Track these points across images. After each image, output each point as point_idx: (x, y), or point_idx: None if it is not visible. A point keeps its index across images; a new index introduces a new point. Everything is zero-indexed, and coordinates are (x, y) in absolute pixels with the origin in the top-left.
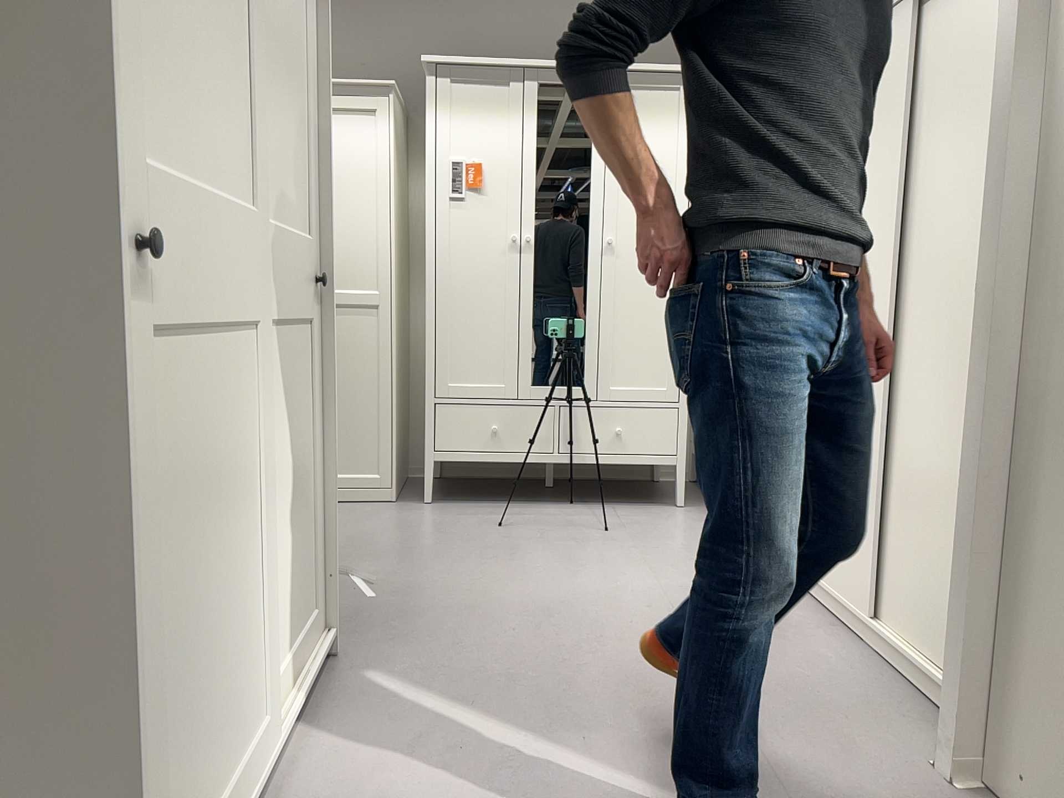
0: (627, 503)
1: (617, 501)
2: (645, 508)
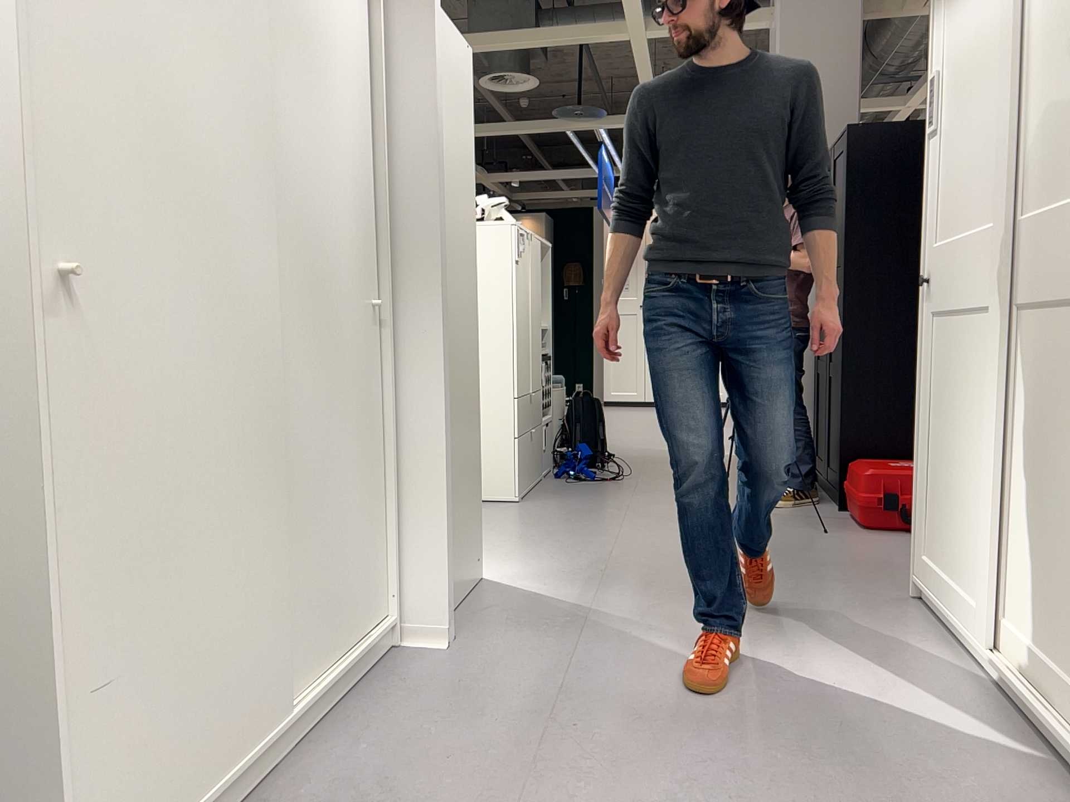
0: None
1: None
2: None
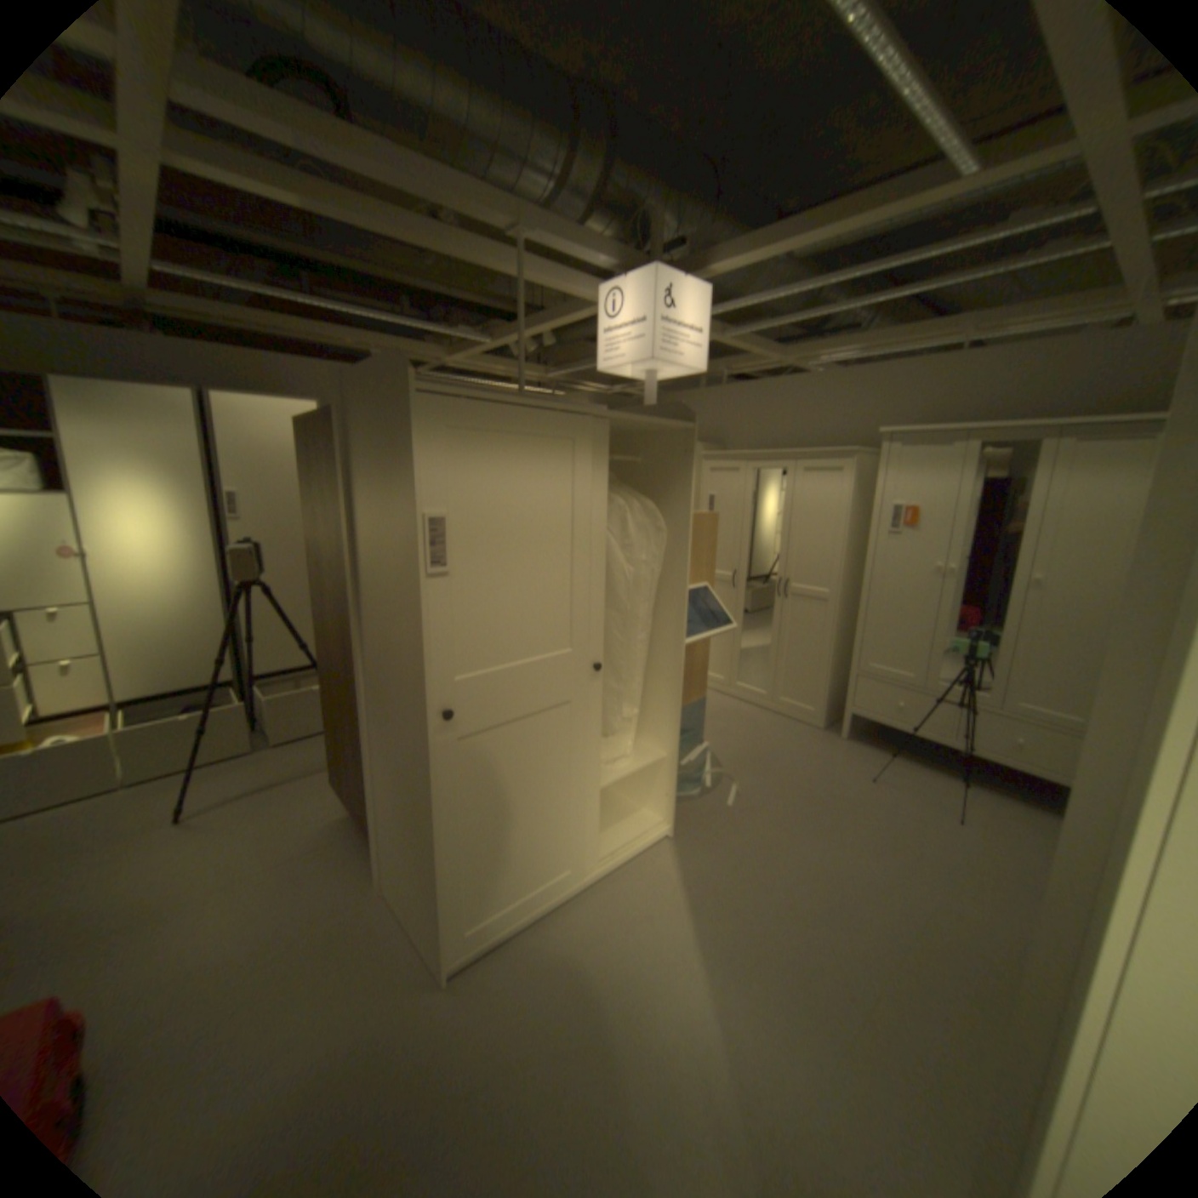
0: (1025, 802)
1: (1015, 796)
2: (1038, 814)
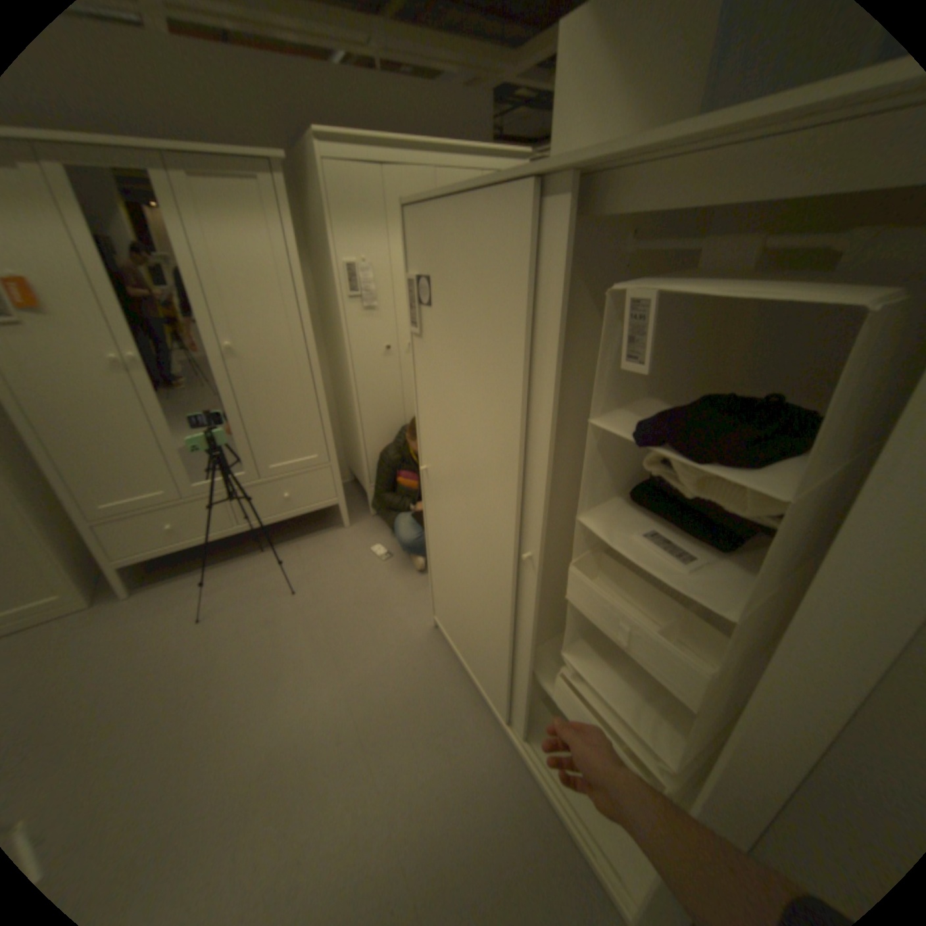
0: (305, 533)
1: (297, 533)
2: (319, 537)
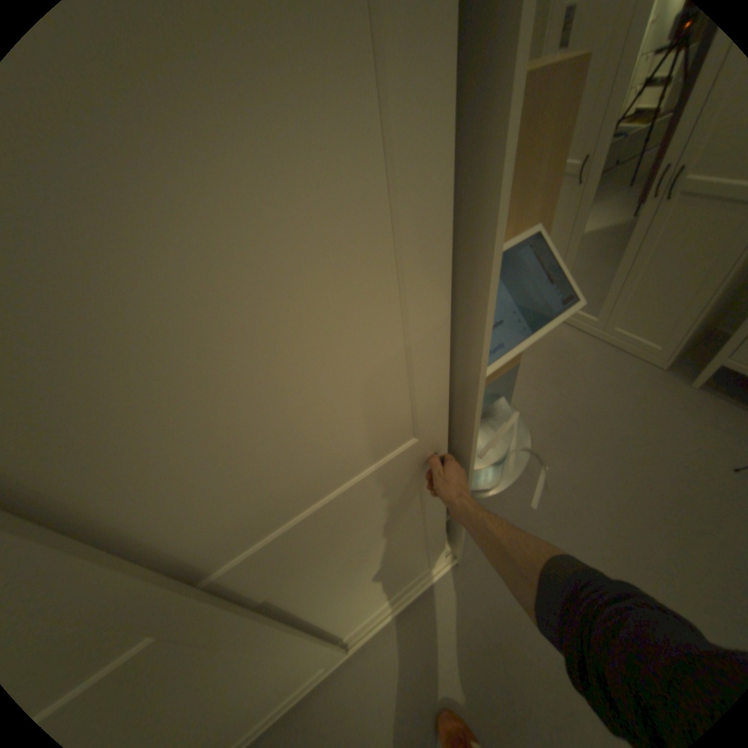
0: None
1: None
2: None
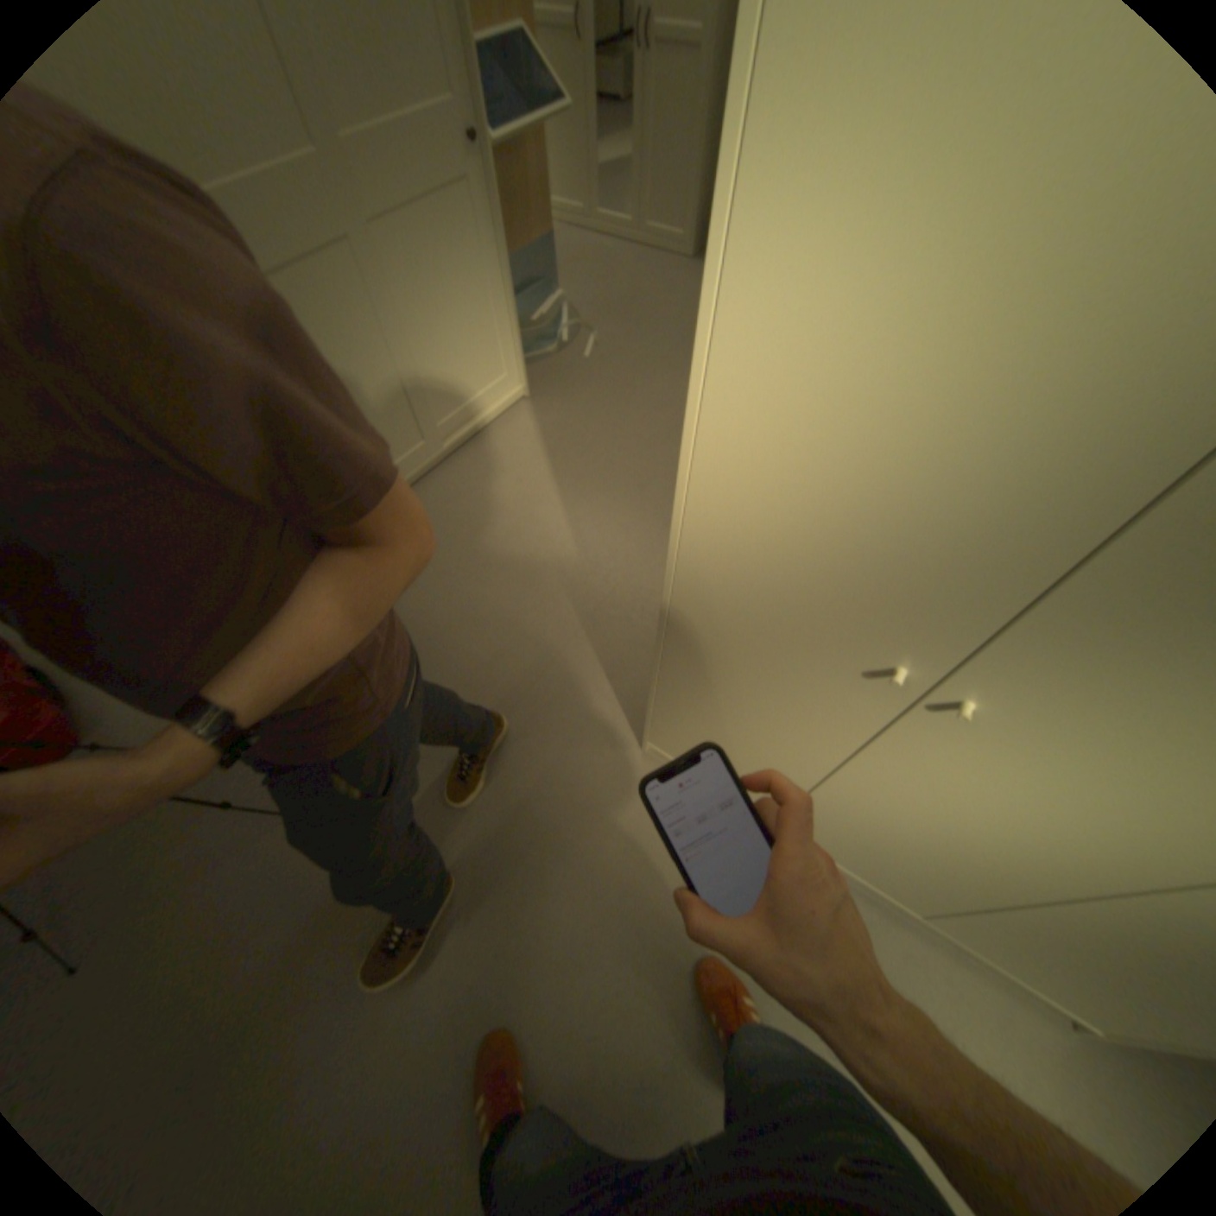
0: None
1: None
2: None
